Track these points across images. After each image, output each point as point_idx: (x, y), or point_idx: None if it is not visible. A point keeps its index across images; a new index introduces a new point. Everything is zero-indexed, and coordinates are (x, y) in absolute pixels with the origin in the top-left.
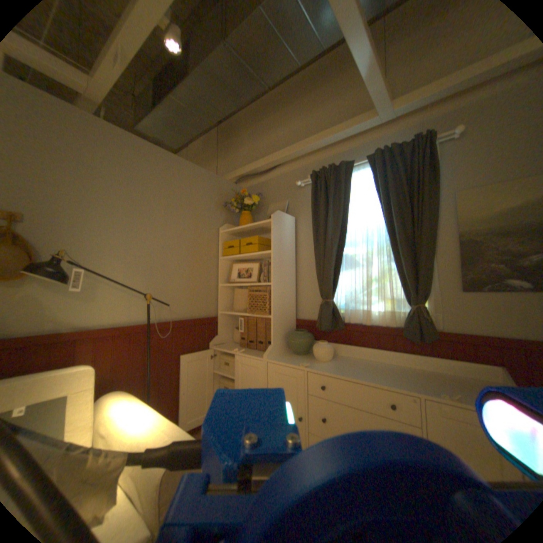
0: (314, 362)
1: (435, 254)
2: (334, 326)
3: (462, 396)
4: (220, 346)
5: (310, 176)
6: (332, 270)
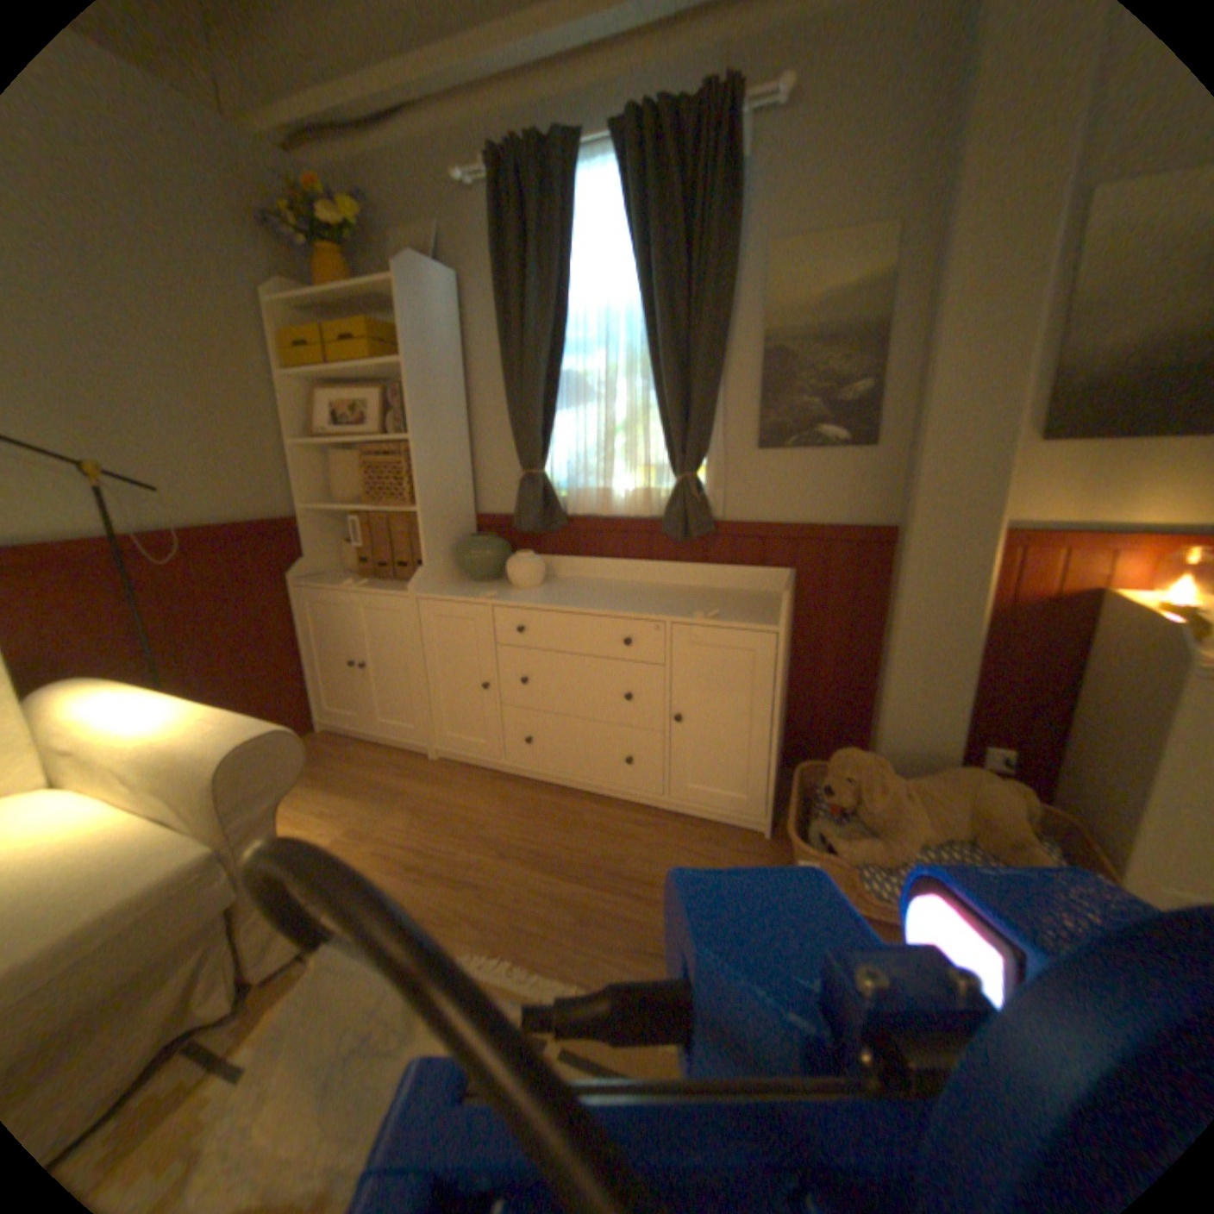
0: (508, 590)
1: (723, 376)
2: (548, 523)
3: (723, 613)
4: (315, 579)
5: (483, 157)
6: (539, 408)
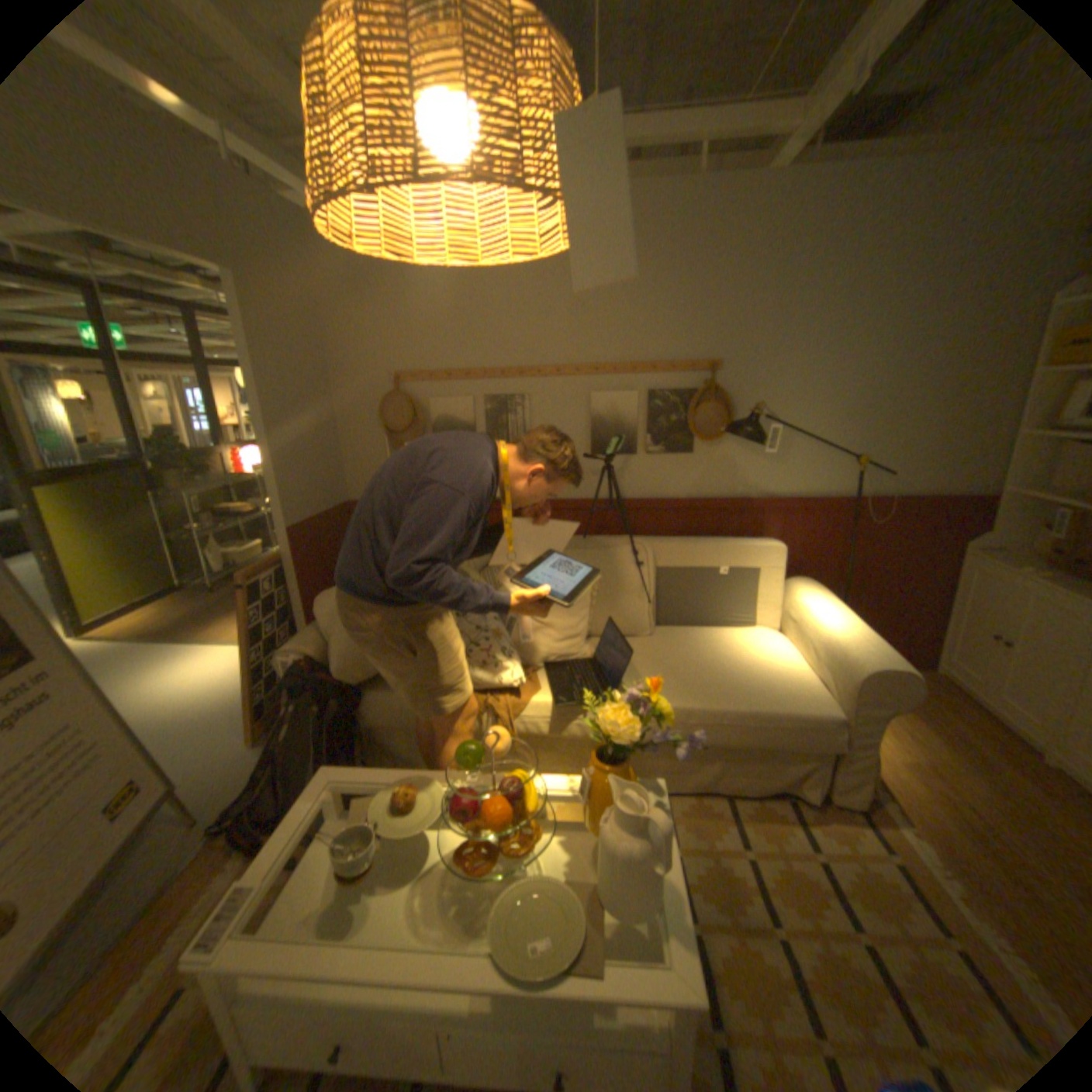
0: None
1: None
2: None
3: None
4: (995, 554)
5: None
6: None
